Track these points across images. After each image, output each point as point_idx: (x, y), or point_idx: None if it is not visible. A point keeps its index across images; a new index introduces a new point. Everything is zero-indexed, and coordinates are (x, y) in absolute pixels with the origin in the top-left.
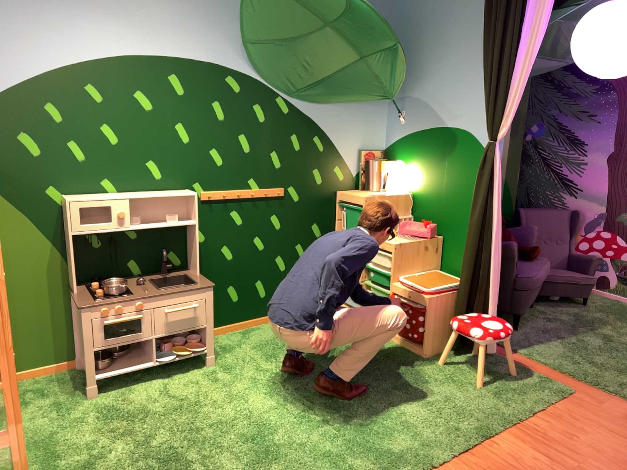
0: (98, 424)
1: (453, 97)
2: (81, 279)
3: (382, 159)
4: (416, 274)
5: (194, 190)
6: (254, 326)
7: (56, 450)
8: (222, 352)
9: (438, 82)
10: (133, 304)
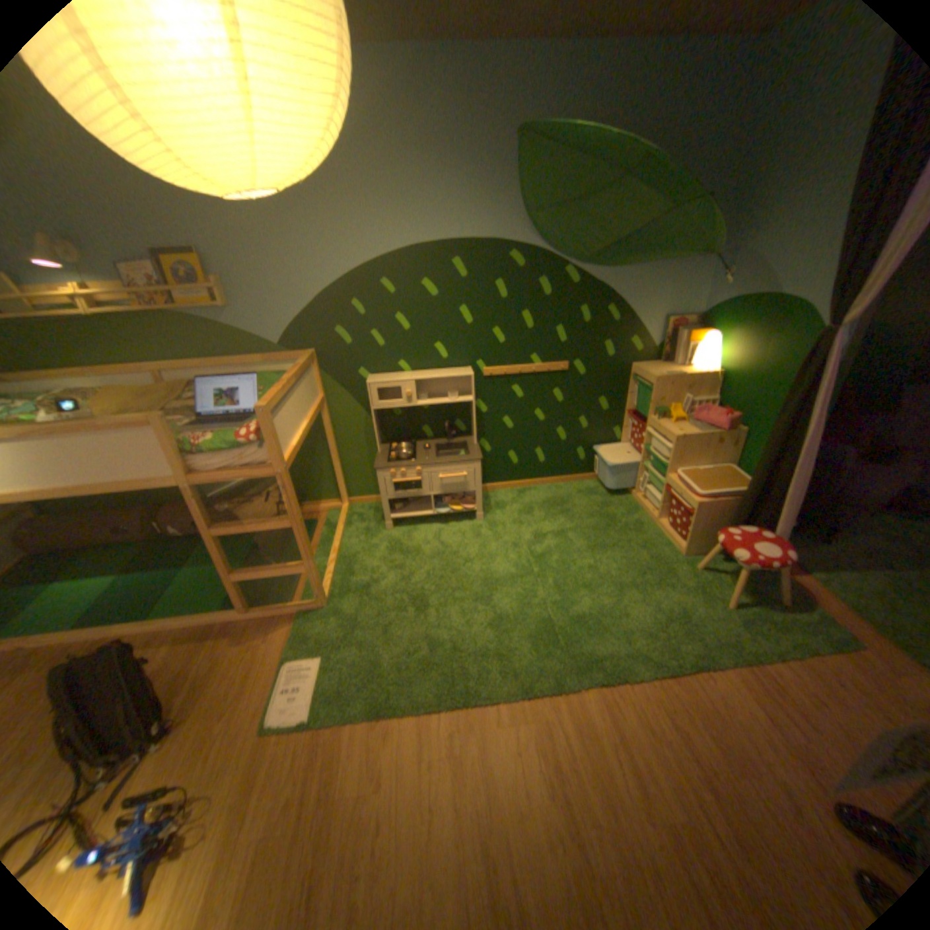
0: (385, 554)
1: (801, 253)
2: (388, 439)
3: (696, 326)
4: (701, 468)
5: (477, 368)
6: (531, 485)
7: (353, 568)
8: (494, 508)
9: (784, 230)
10: (413, 470)
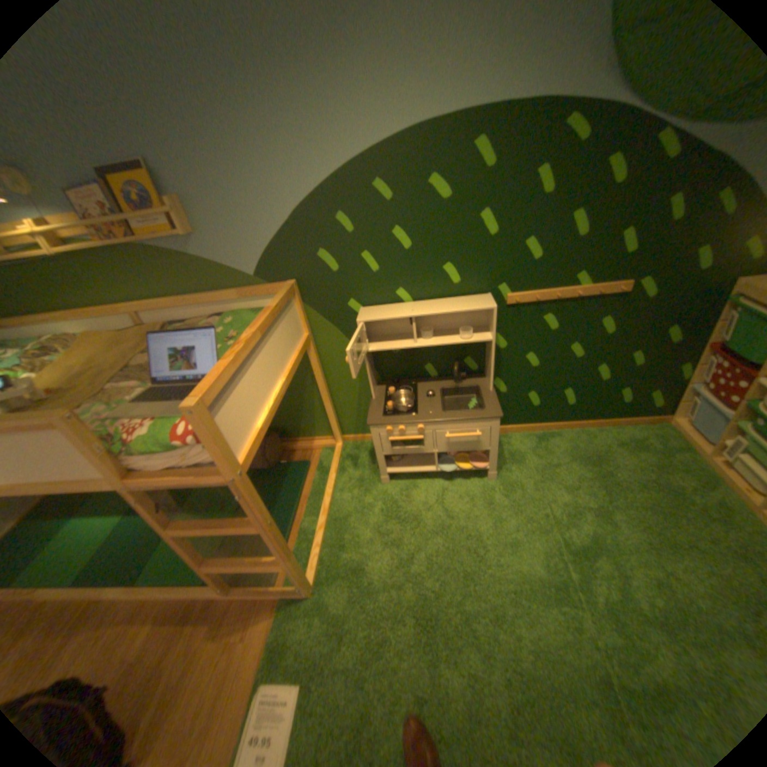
0: (380, 519)
1: None
2: (384, 378)
3: None
4: None
5: (499, 293)
6: (554, 430)
7: (344, 537)
8: (509, 461)
9: None
10: (414, 427)
